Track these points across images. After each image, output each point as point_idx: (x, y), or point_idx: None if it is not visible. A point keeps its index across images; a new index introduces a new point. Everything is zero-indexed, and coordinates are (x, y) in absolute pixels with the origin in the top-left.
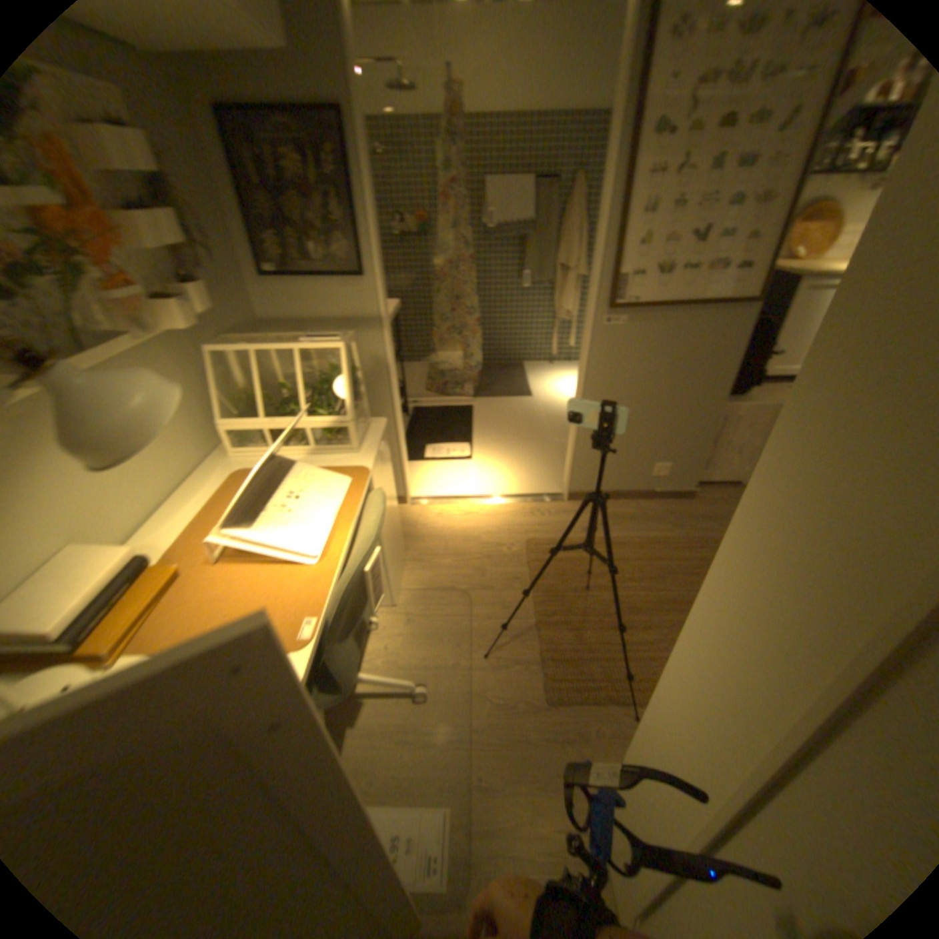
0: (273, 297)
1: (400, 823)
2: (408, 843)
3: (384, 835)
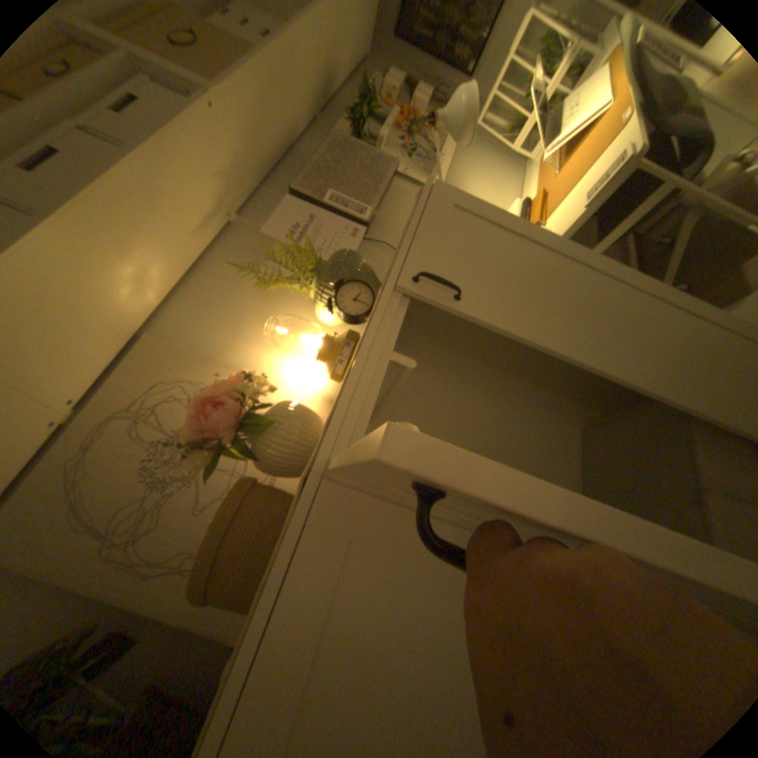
0: (488, 77)
1: None
2: None
3: None
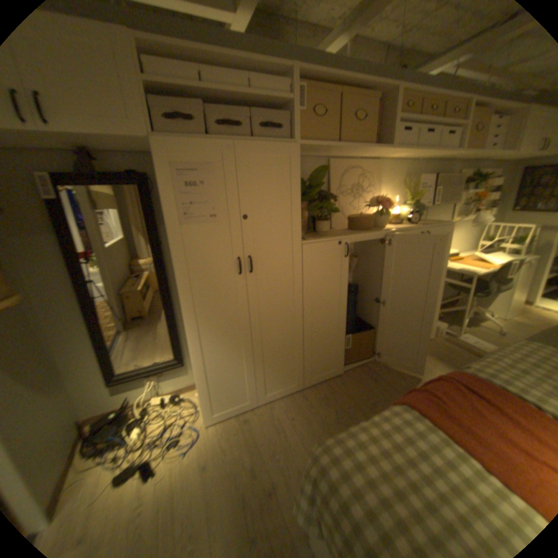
0: (512, 218)
1: (481, 343)
2: (482, 345)
3: (475, 341)
